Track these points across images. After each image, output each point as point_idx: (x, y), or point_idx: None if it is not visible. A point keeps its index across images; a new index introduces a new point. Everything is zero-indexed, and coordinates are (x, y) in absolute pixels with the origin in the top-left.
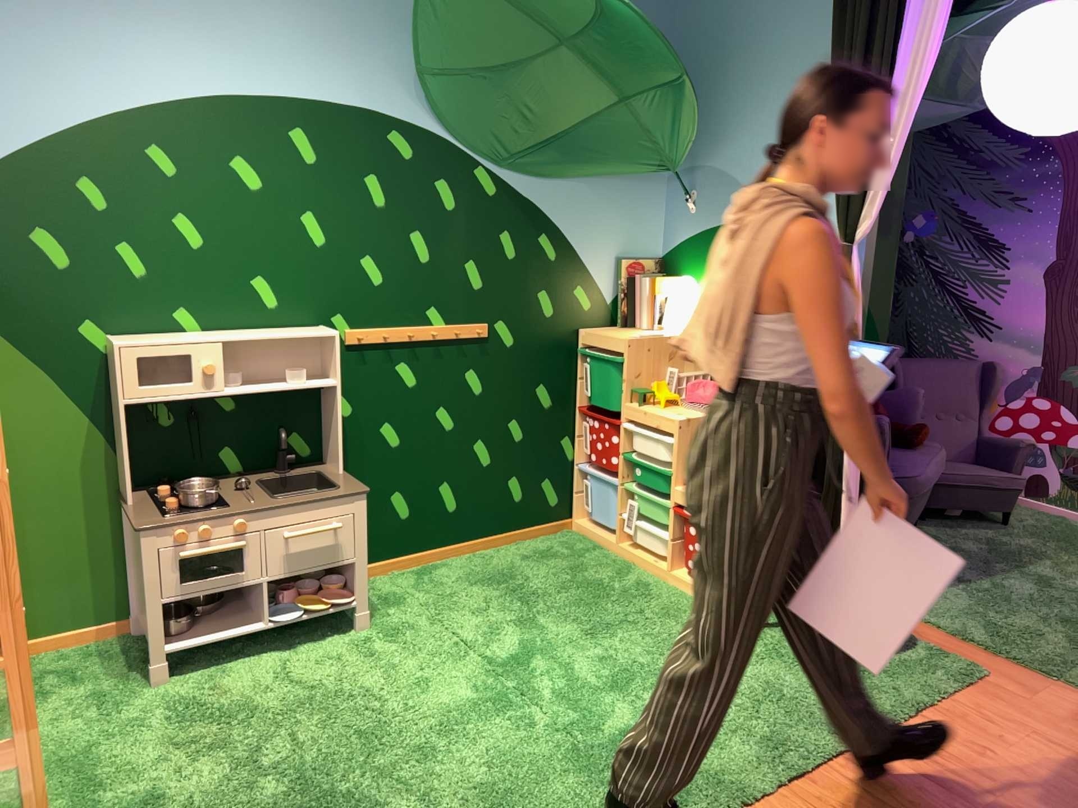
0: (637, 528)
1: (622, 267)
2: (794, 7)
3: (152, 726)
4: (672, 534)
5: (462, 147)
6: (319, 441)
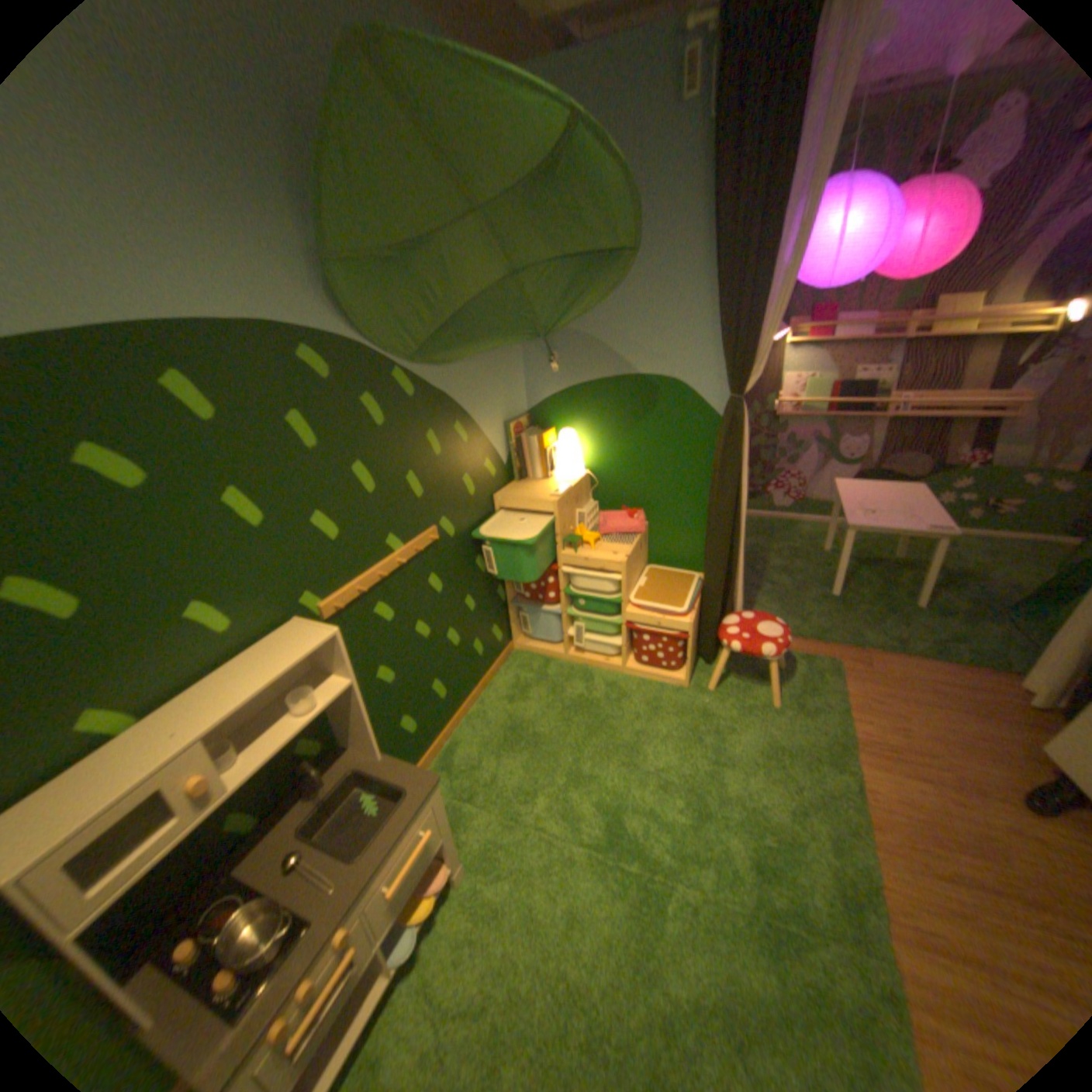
0: (583, 641)
1: (510, 432)
2: (649, 171)
3: None
4: (624, 642)
5: (375, 349)
6: (328, 729)
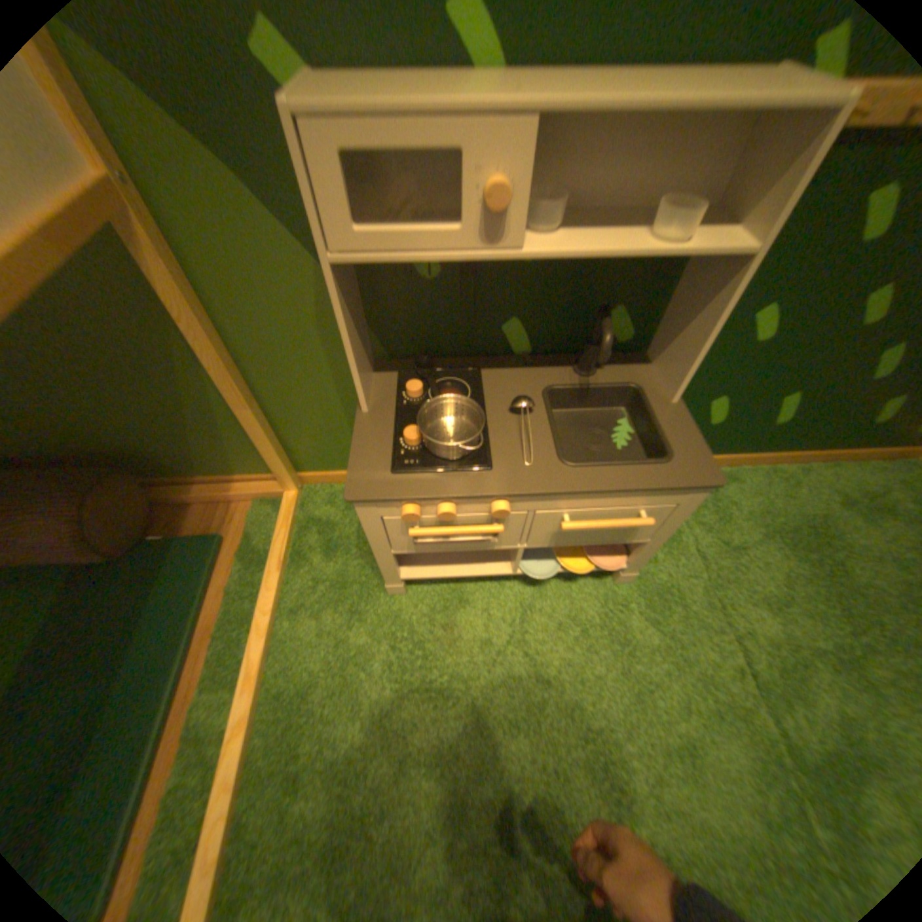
0: None
1: None
2: None
3: (373, 675)
4: None
5: None
6: (654, 325)
